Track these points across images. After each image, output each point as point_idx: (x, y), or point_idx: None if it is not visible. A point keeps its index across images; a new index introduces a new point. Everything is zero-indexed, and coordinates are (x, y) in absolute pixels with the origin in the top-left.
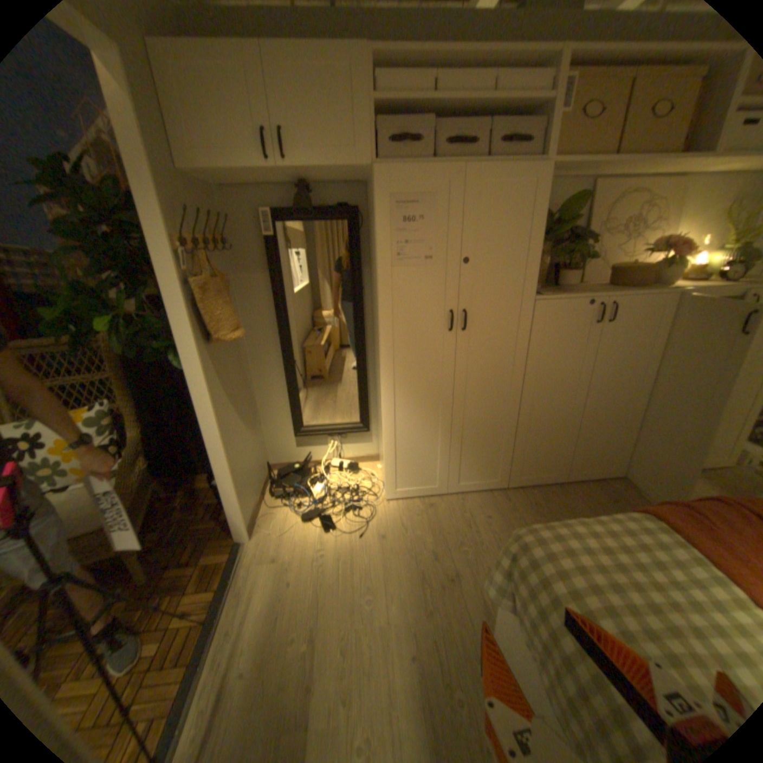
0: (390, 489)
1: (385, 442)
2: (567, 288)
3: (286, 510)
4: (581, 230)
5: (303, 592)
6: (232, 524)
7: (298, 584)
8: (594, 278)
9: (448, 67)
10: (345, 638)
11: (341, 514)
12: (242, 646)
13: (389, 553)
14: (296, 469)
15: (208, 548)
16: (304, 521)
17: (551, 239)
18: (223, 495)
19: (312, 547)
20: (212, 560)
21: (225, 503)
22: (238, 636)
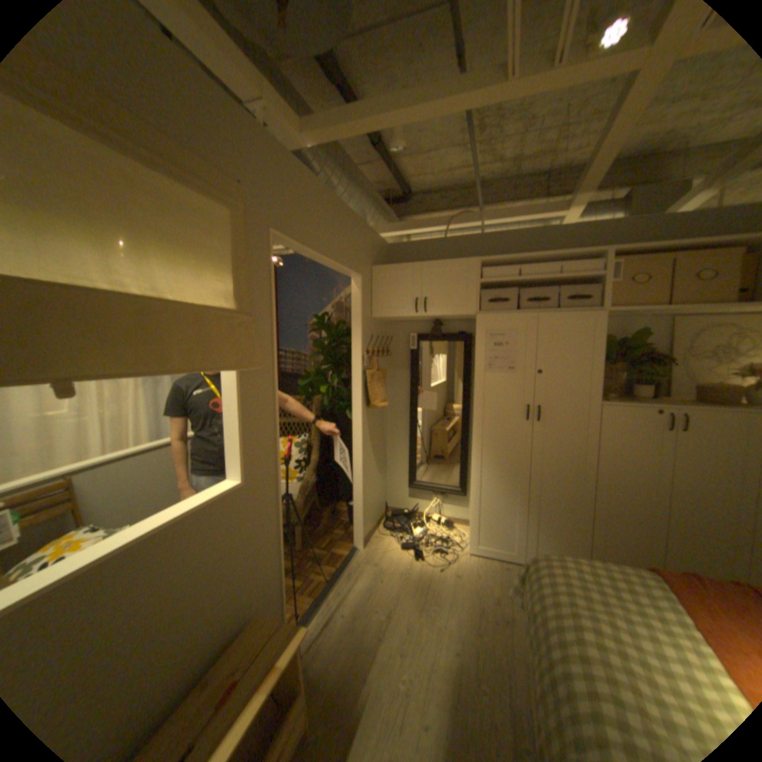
0: (473, 545)
1: (471, 500)
2: (639, 400)
3: (391, 539)
4: (656, 355)
5: (390, 590)
6: (355, 531)
7: (389, 585)
8: (683, 395)
9: (530, 262)
10: (412, 625)
11: (431, 554)
12: (346, 604)
13: (460, 589)
14: (405, 516)
15: (337, 545)
16: (402, 550)
17: (625, 360)
18: (354, 507)
19: (403, 567)
20: (338, 553)
21: (354, 513)
22: (345, 598)
